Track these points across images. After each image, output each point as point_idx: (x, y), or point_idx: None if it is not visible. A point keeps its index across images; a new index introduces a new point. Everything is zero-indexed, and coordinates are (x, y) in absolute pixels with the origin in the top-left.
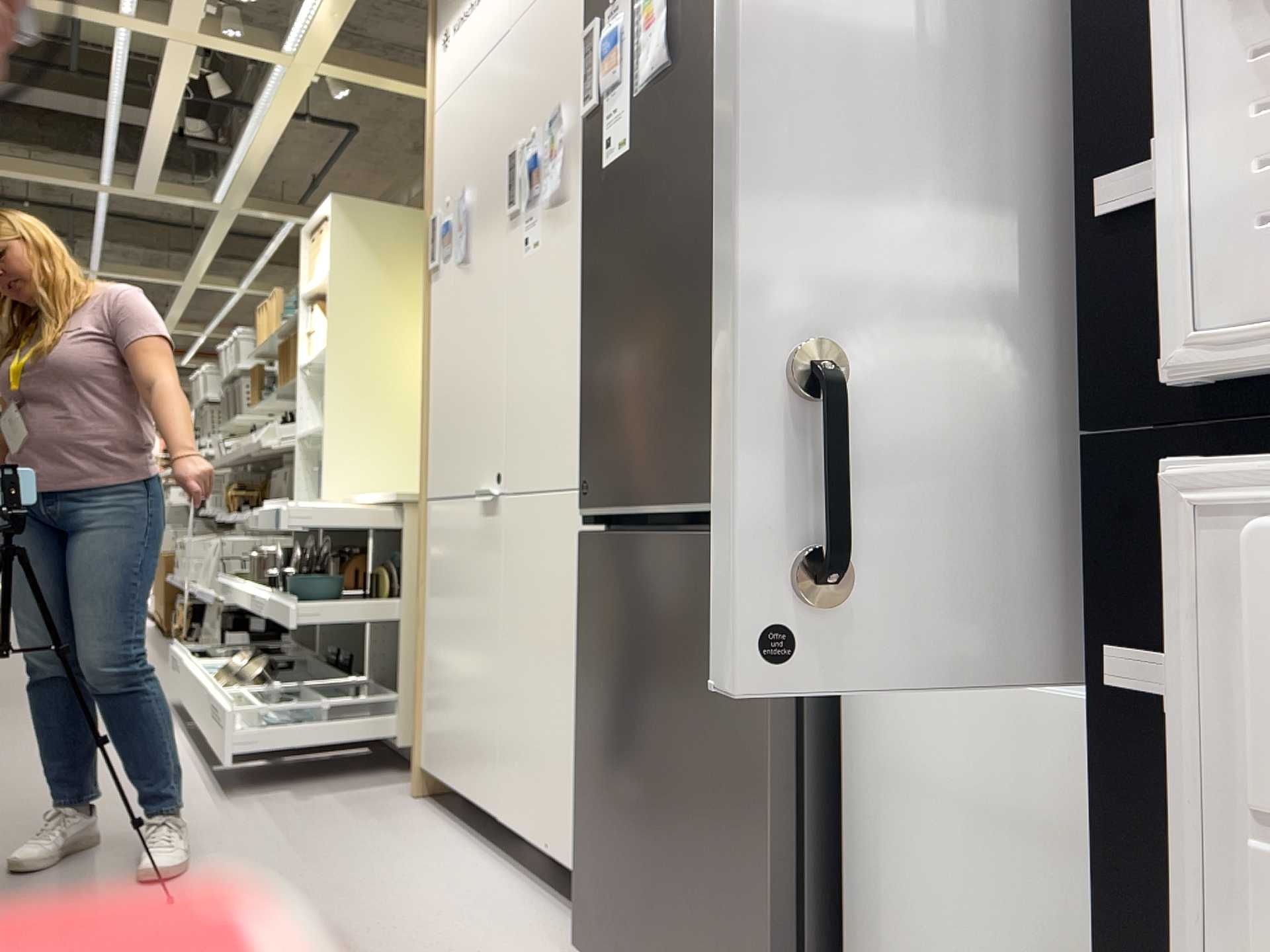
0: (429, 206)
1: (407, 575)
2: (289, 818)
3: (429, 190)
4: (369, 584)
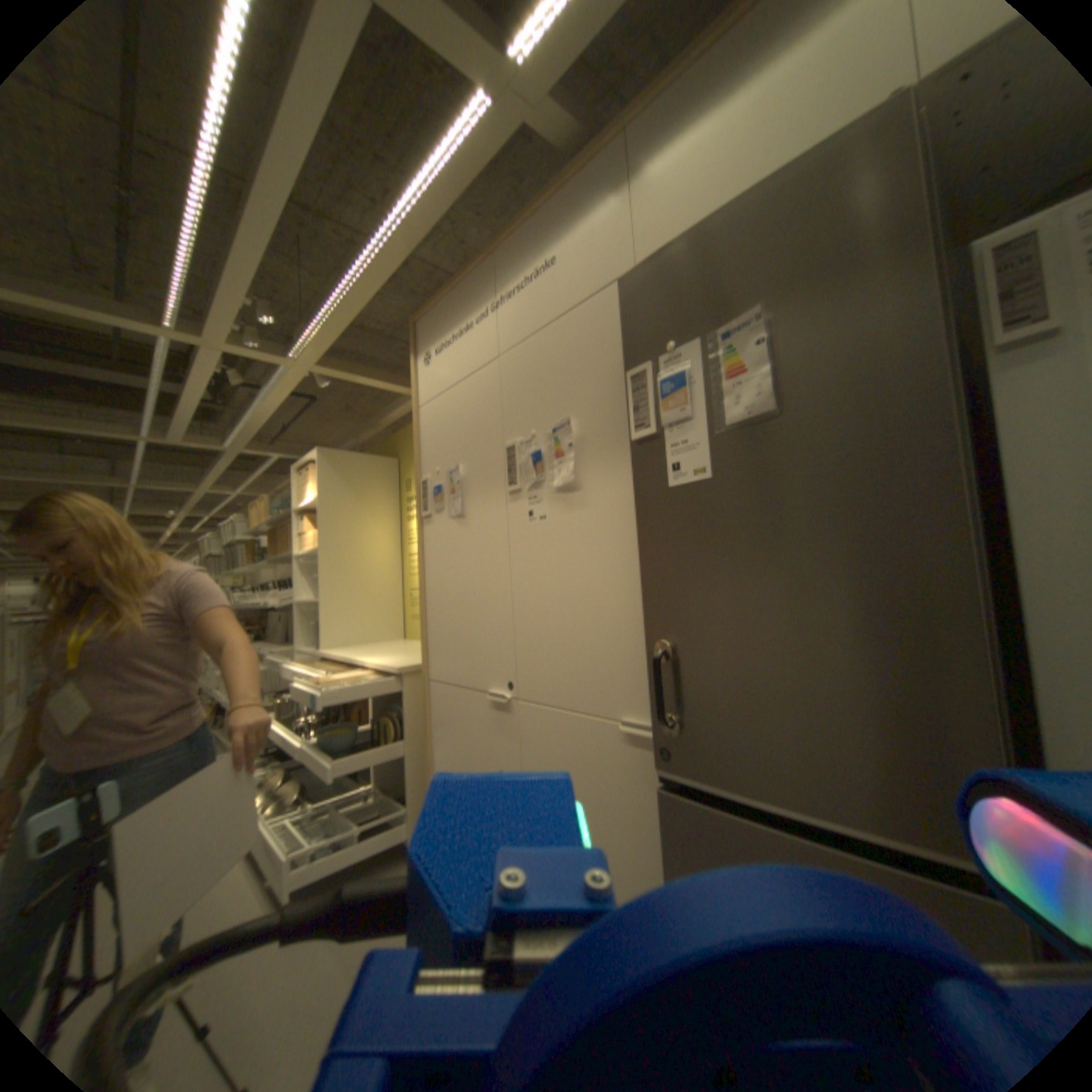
0: (418, 472)
1: (408, 724)
2: (344, 954)
3: (418, 461)
4: (369, 721)
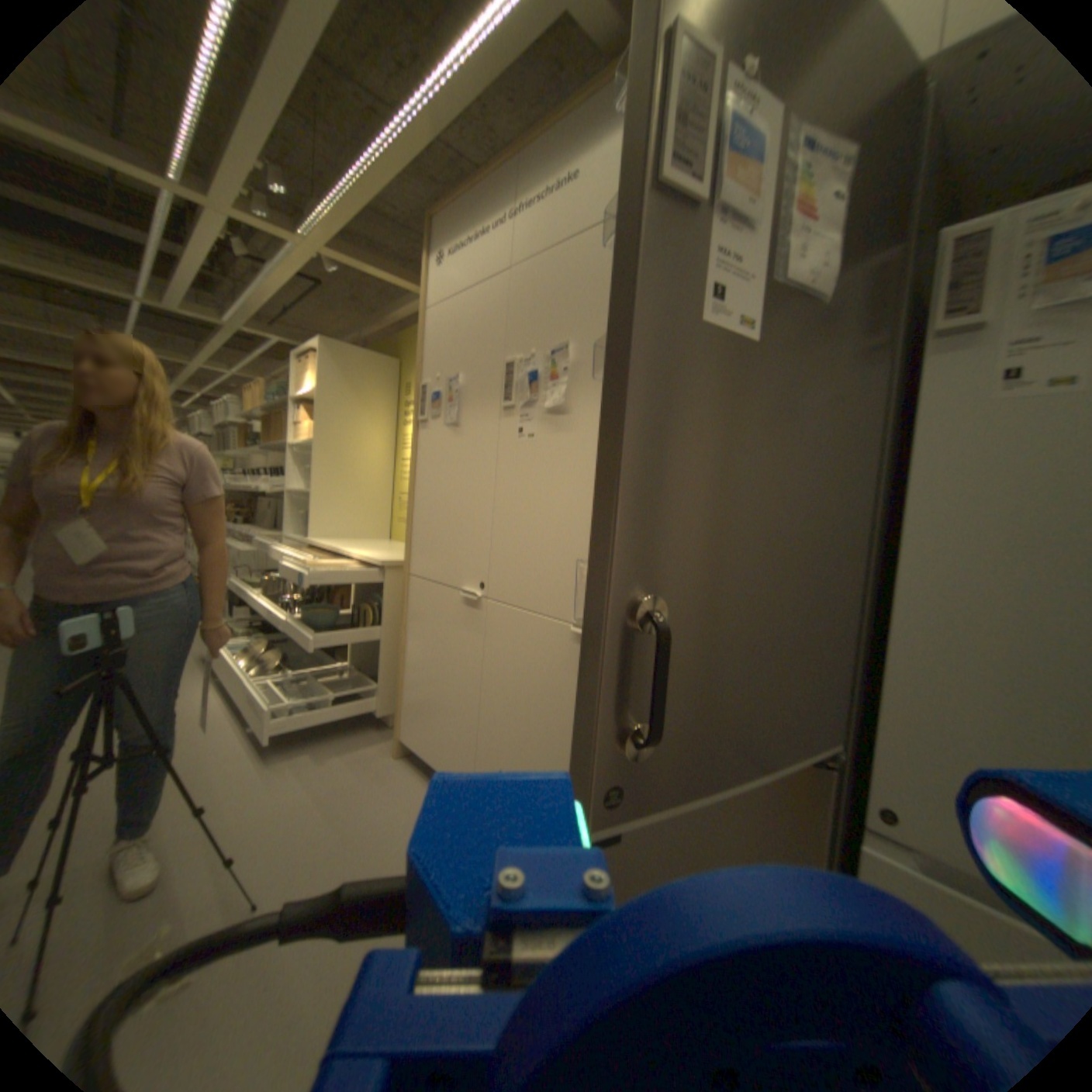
0: (418, 375)
1: (386, 612)
2: (315, 787)
3: (419, 364)
4: (350, 606)
